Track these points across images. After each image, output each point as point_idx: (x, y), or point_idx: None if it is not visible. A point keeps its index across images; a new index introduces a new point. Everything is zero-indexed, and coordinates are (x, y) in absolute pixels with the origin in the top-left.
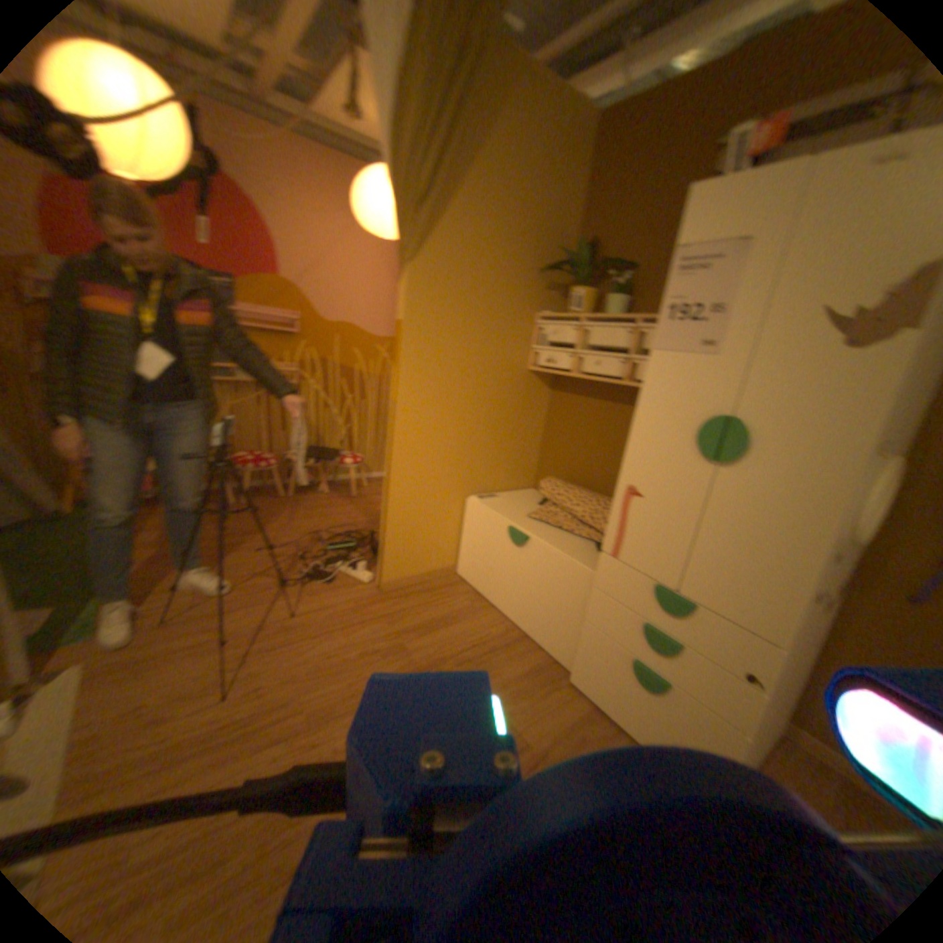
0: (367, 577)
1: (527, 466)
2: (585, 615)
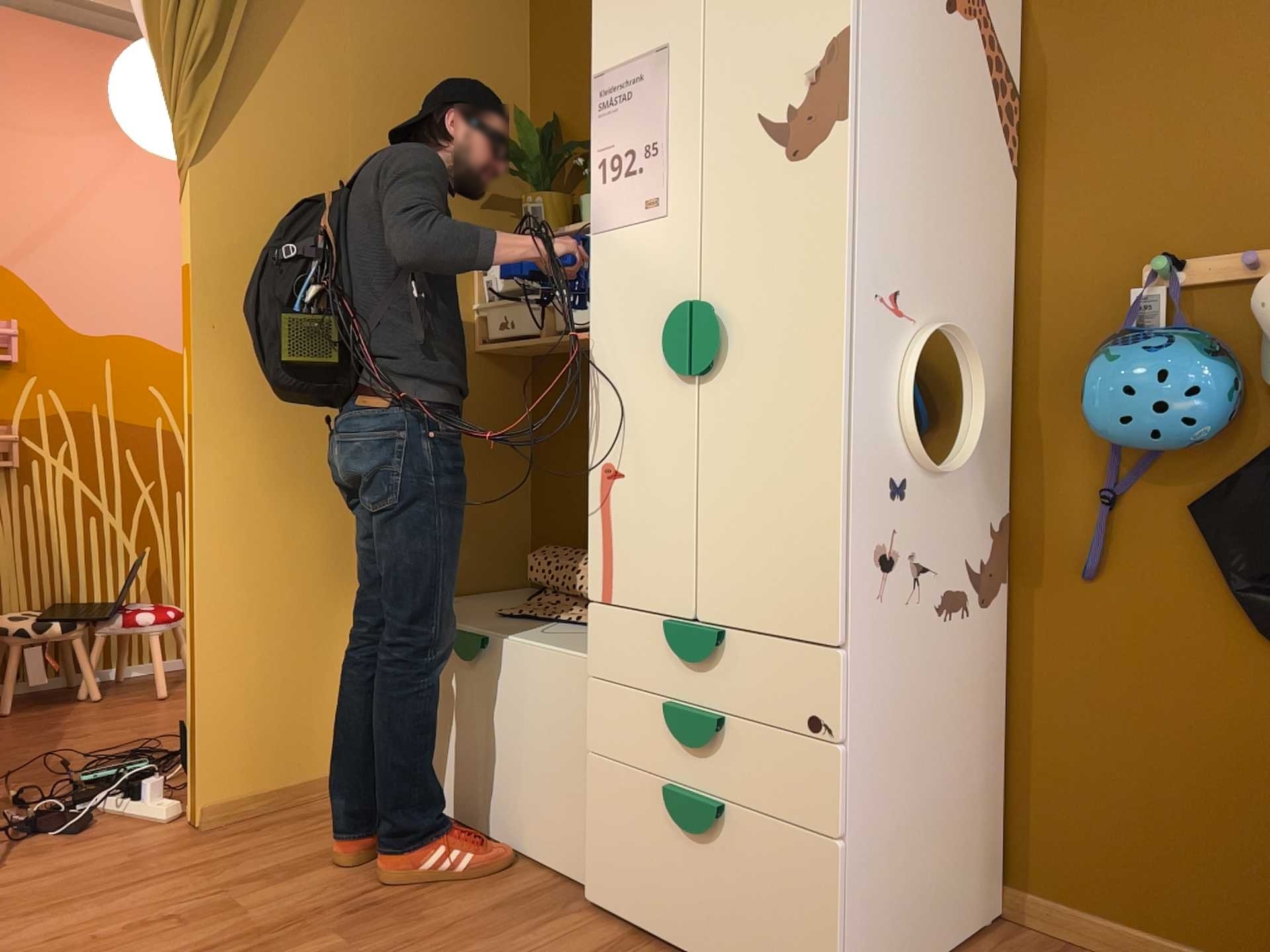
0: (171, 812)
1: (509, 542)
2: (586, 742)
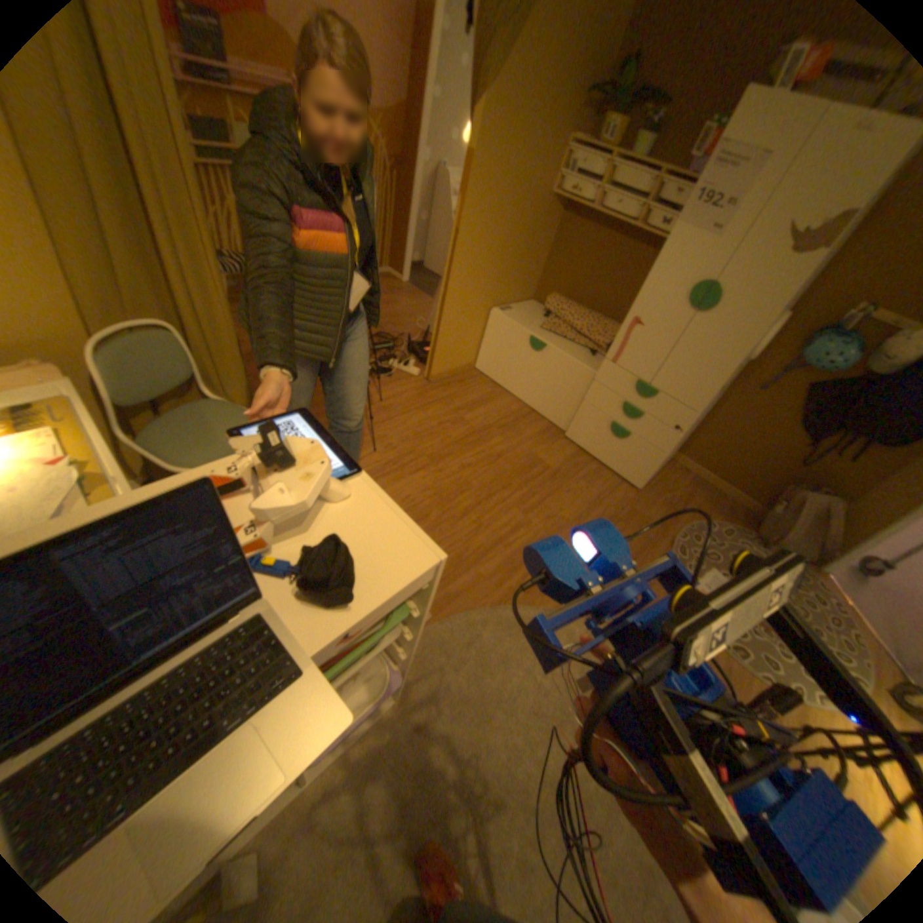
0: (415, 372)
1: (533, 282)
2: (584, 397)
